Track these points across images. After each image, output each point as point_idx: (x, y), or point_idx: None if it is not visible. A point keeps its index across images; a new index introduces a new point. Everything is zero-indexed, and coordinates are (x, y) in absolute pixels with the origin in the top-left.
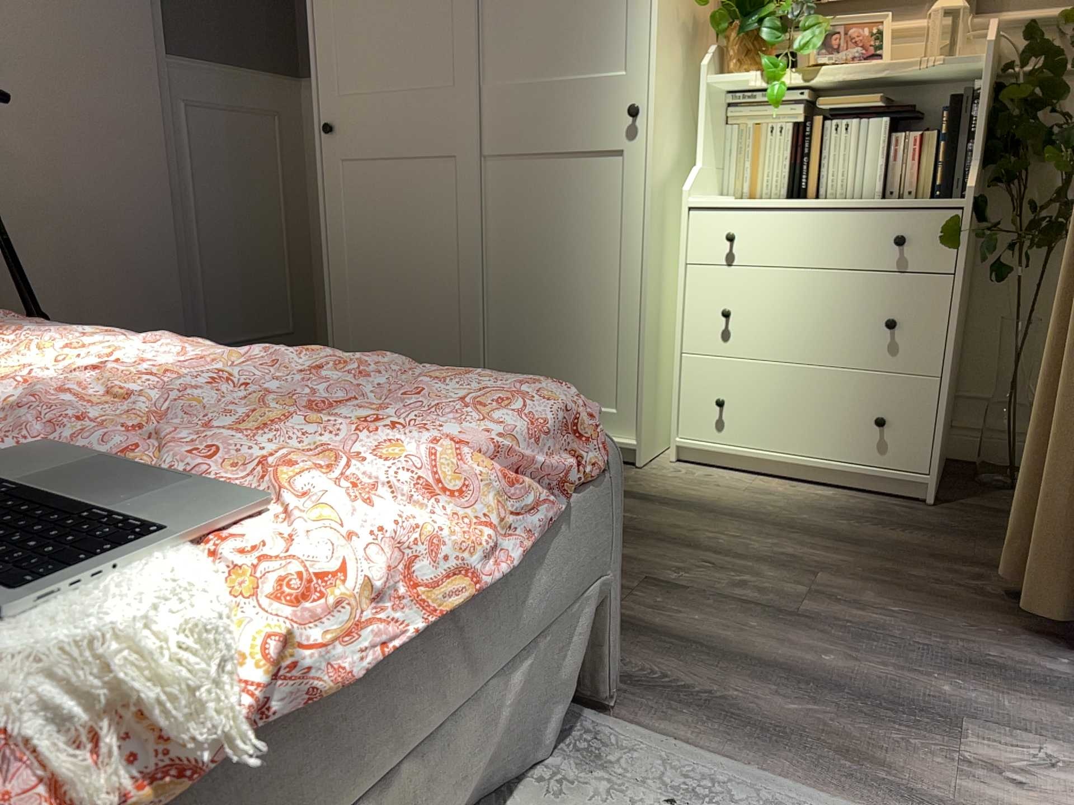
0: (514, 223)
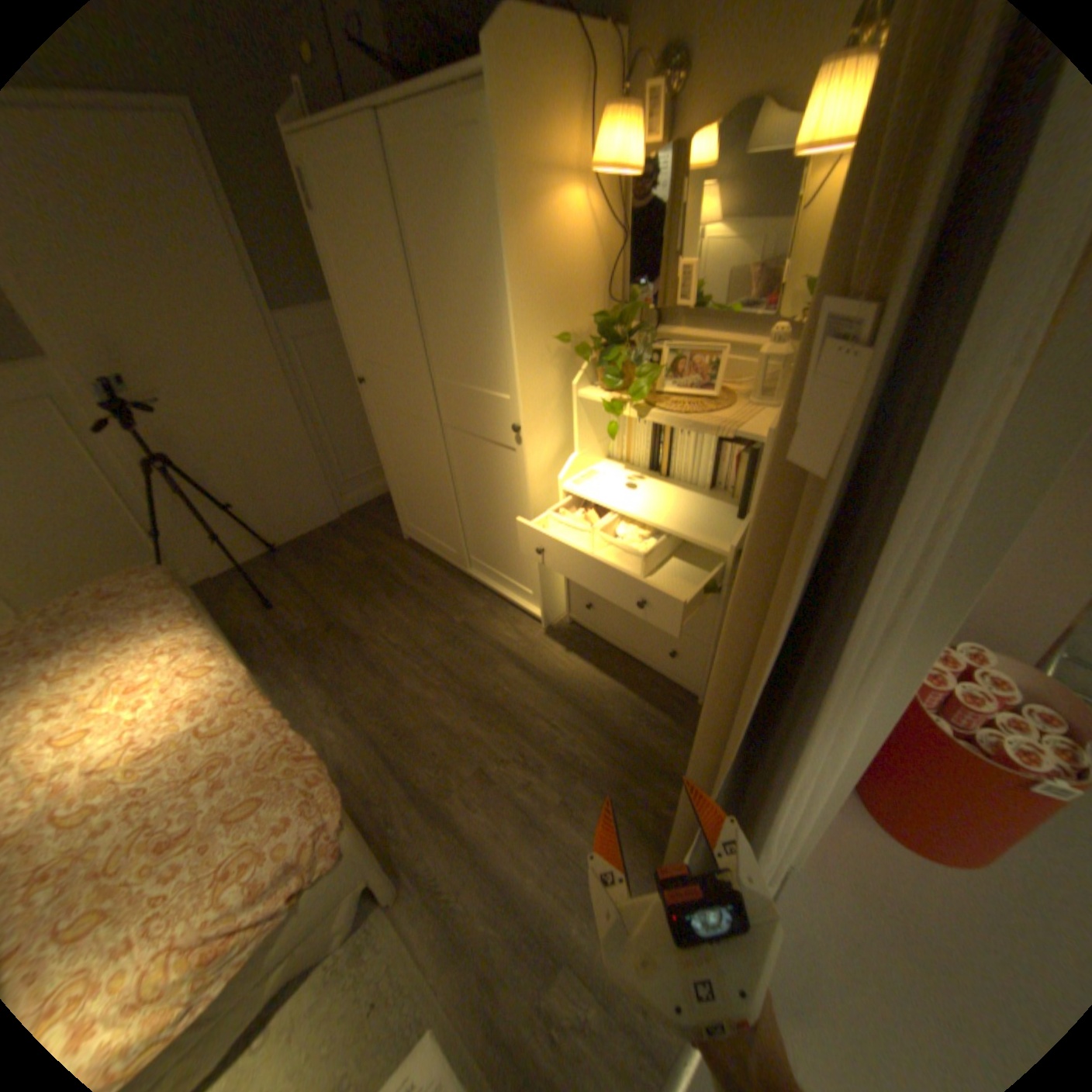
0: (467, 471)
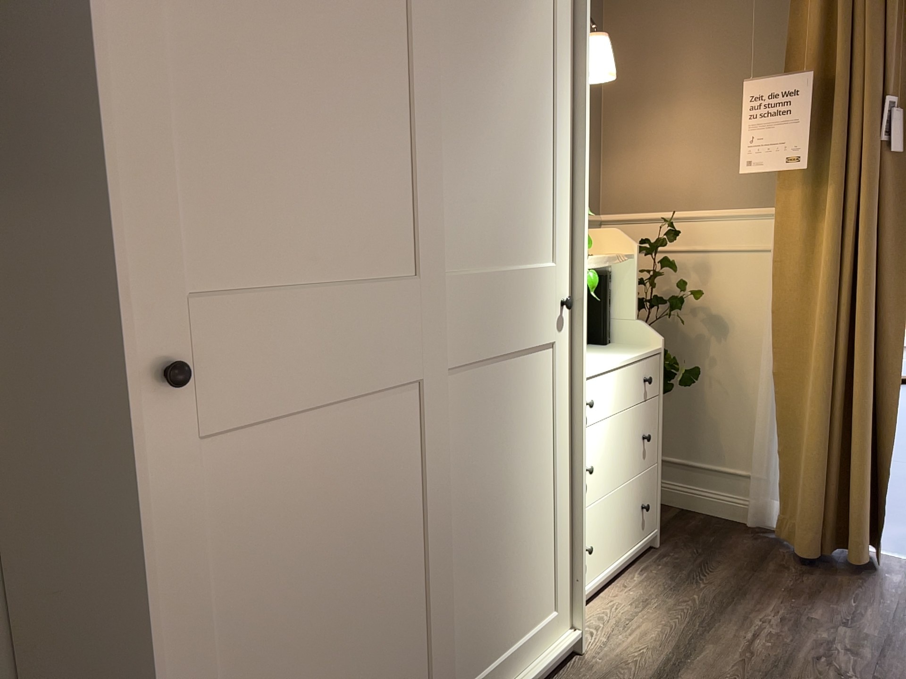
0: (473, 442)
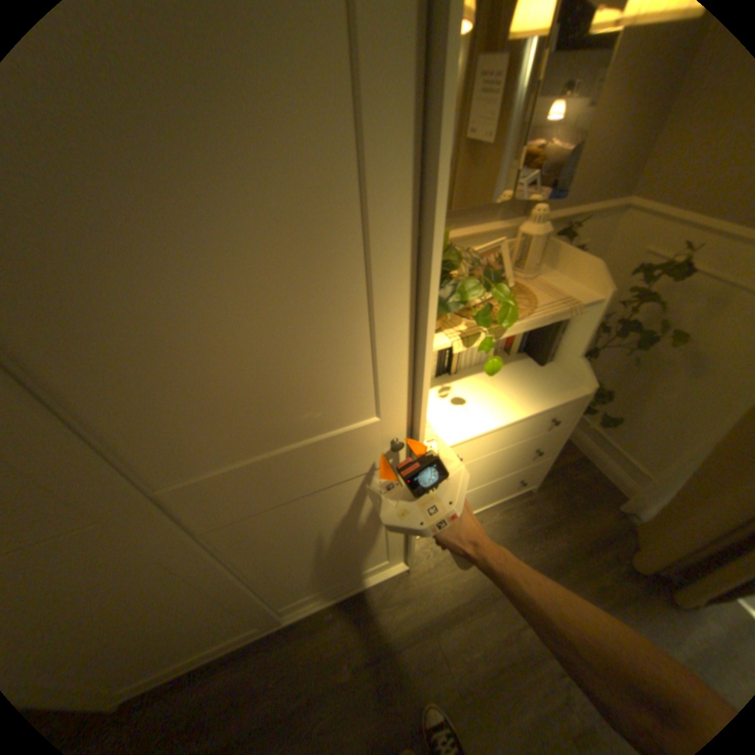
0: (268, 548)
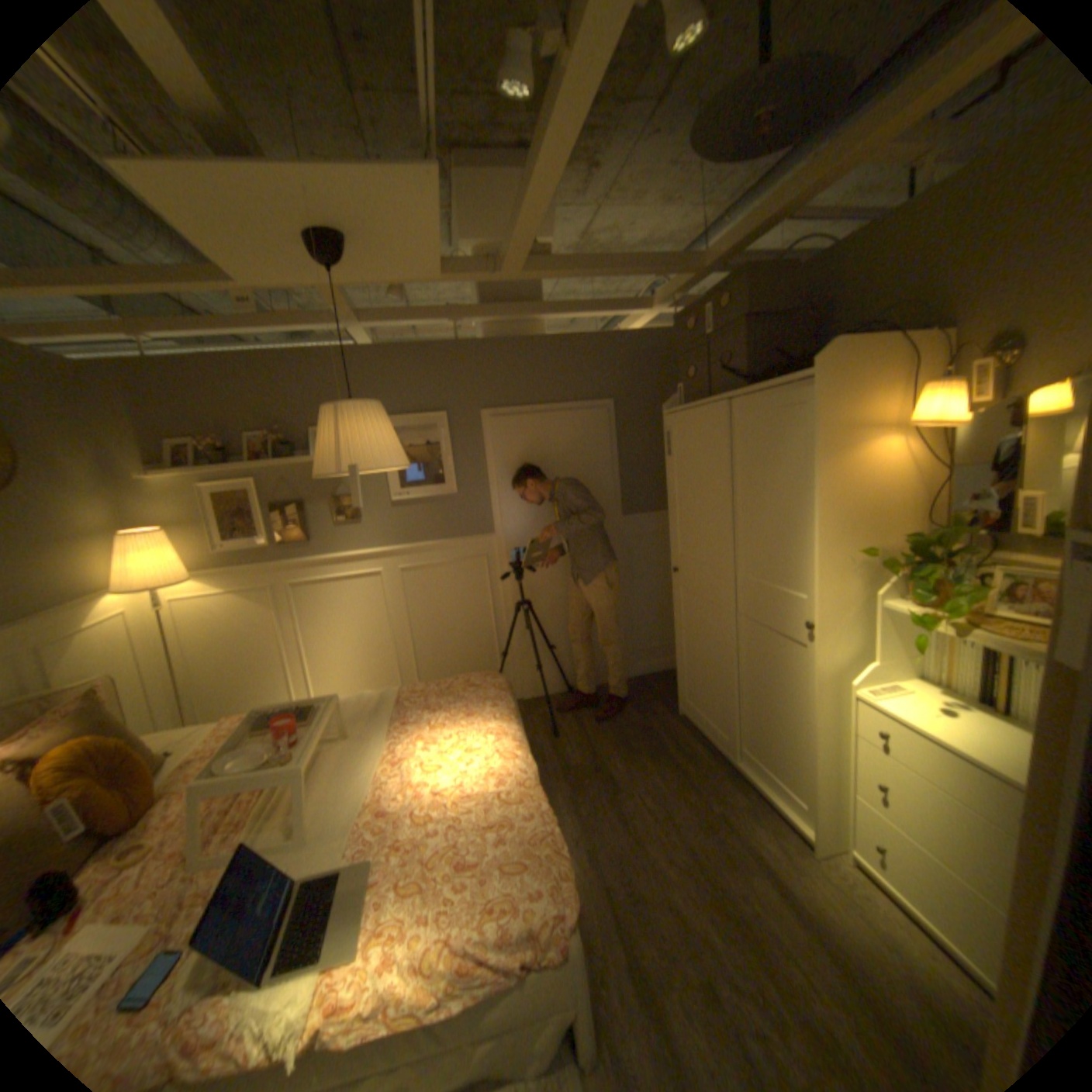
0: (754, 659)
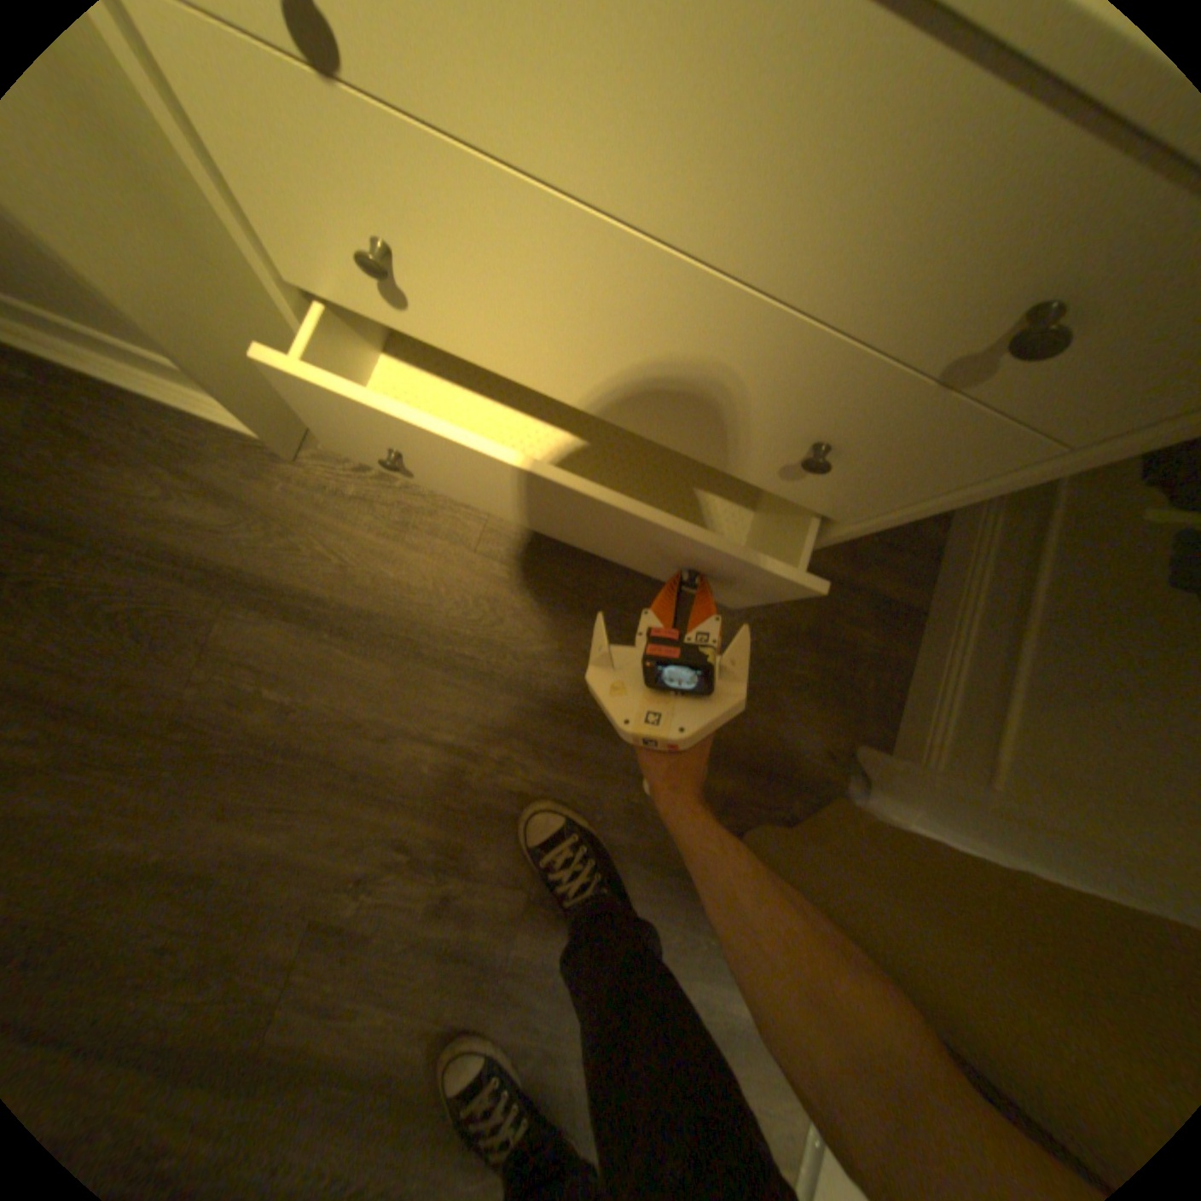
0: None
